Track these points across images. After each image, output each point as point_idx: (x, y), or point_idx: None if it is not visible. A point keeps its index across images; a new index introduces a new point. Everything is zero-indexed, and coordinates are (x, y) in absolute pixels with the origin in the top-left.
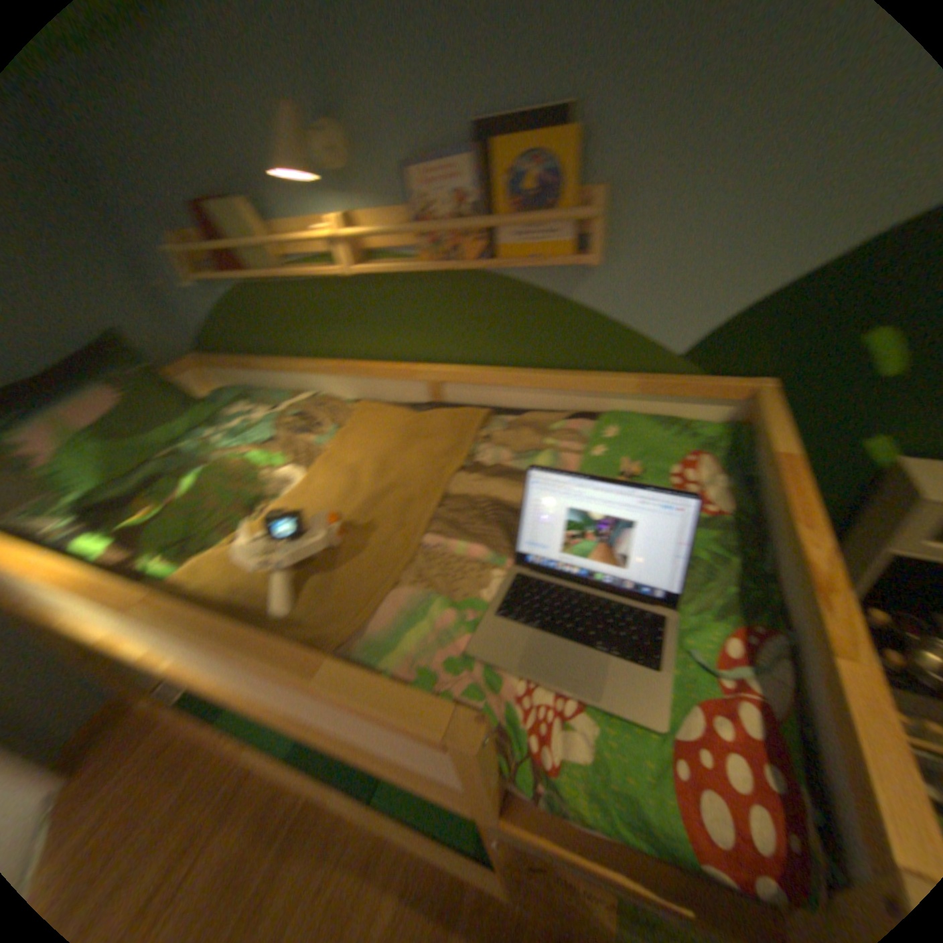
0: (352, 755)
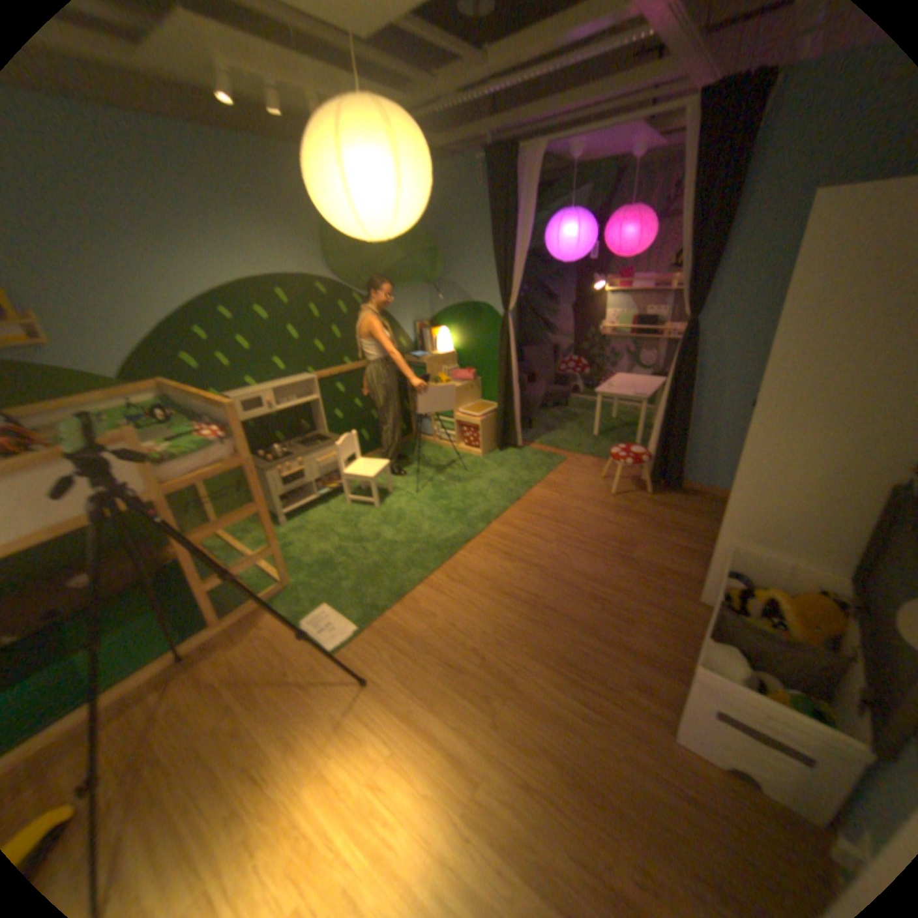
0: (78, 521)
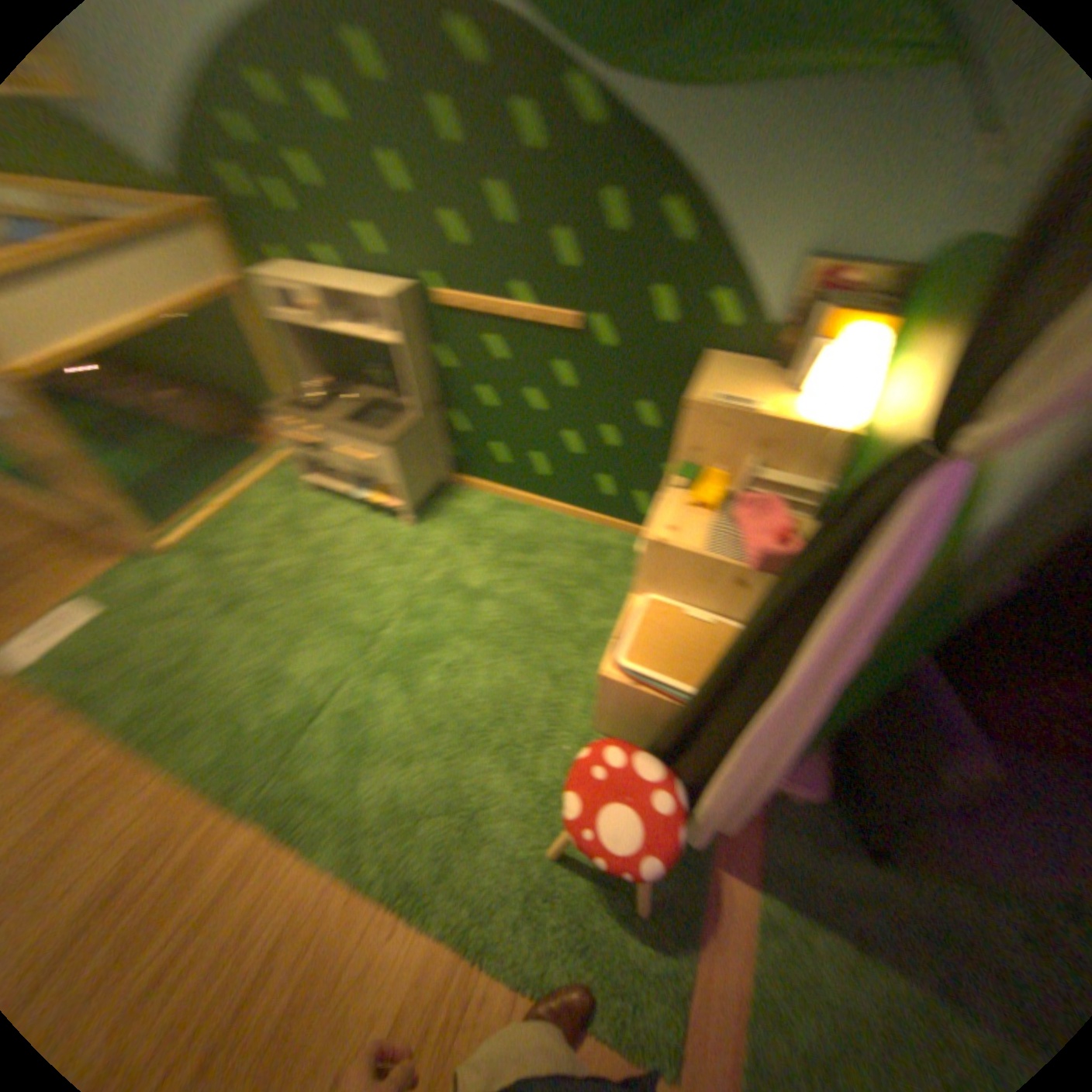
0: None
